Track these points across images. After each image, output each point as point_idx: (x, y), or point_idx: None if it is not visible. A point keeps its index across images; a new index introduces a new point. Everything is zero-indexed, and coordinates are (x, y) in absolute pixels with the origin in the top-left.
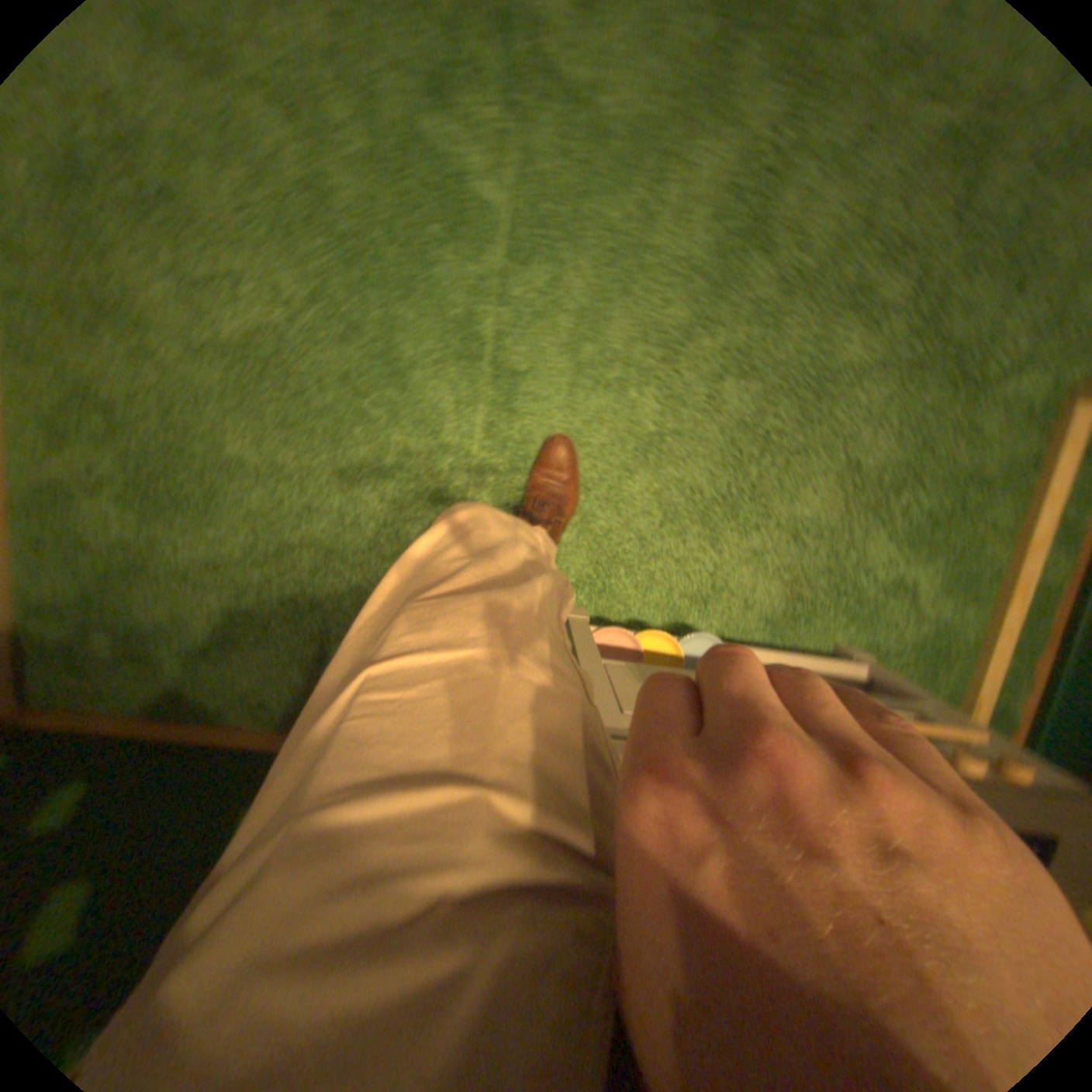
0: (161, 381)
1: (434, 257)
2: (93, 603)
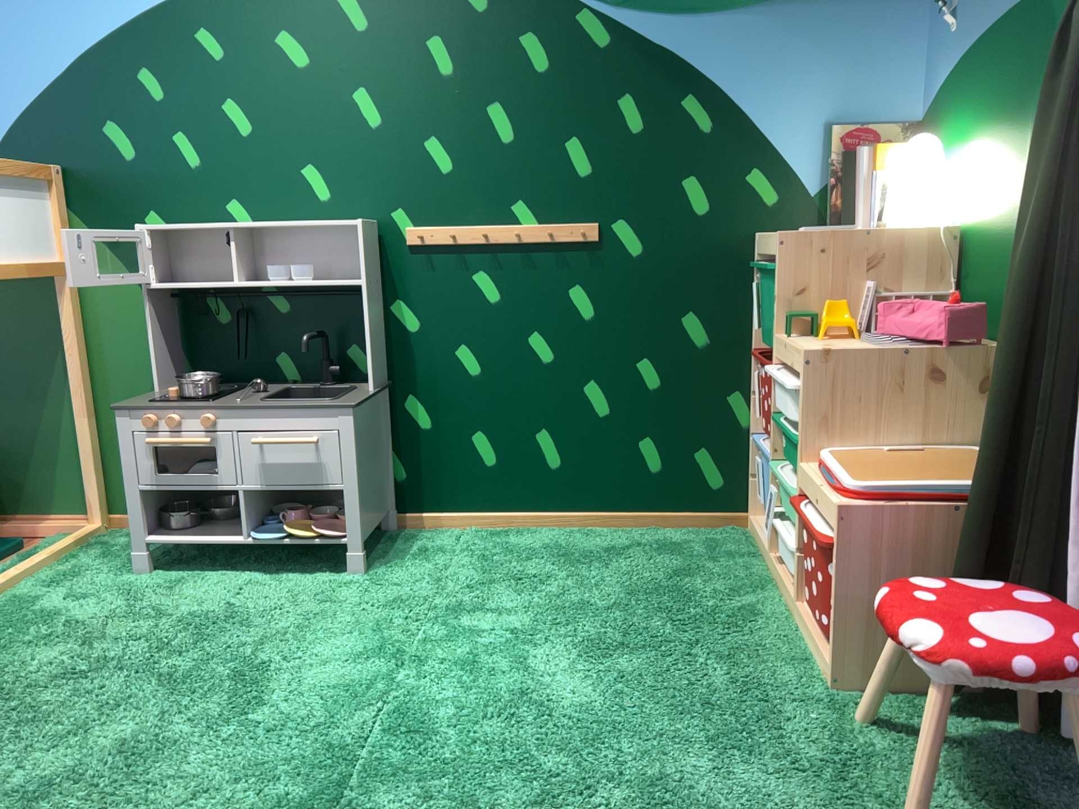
0: (668, 632)
1: (441, 702)
2: (697, 556)
